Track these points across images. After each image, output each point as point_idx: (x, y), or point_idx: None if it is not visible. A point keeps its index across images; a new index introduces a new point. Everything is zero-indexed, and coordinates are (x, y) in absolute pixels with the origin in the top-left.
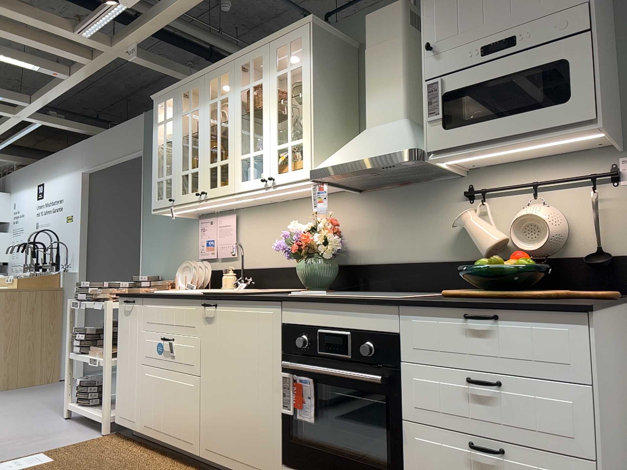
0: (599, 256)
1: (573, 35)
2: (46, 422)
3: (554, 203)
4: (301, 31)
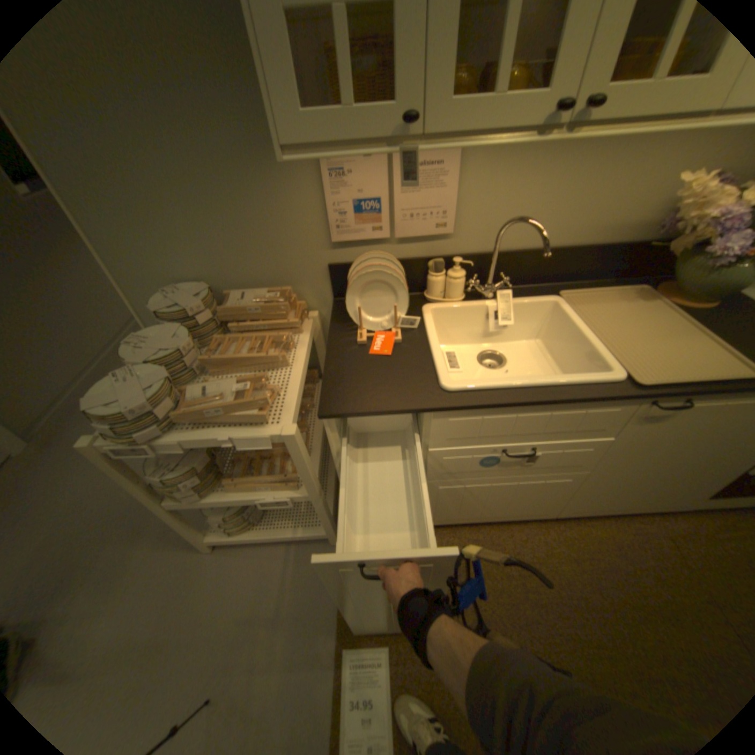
0: None
1: None
2: (193, 583)
3: None
4: None
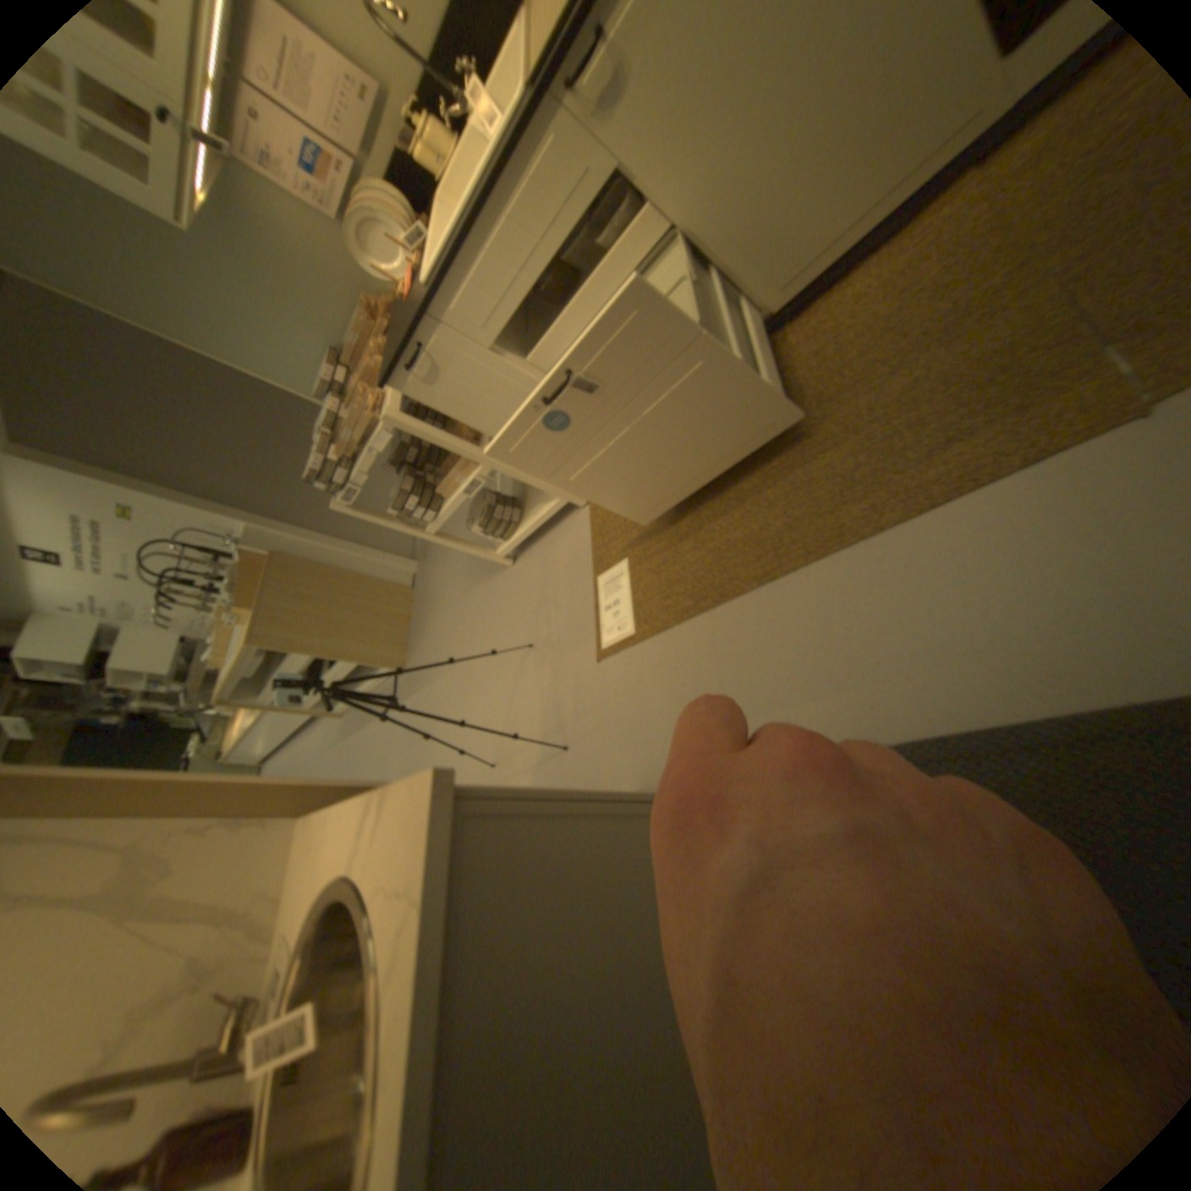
0: None
1: None
2: (511, 587)
3: None
4: None
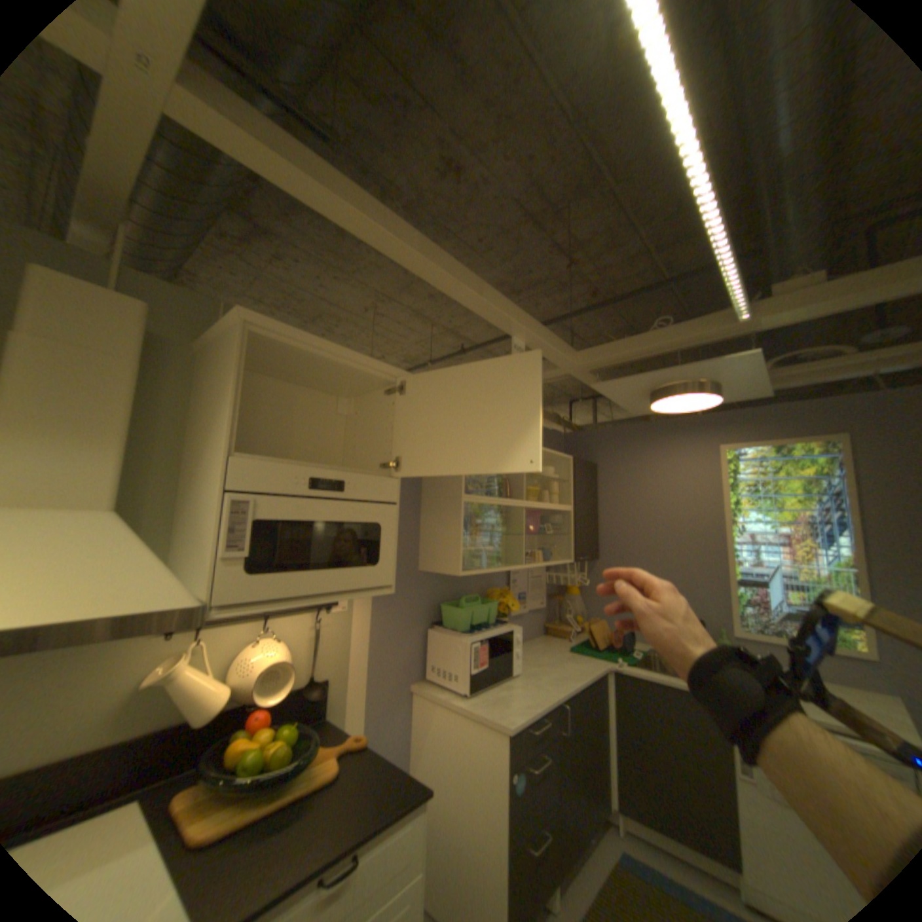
0: (312, 686)
1: (385, 502)
2: None
3: (280, 634)
4: None
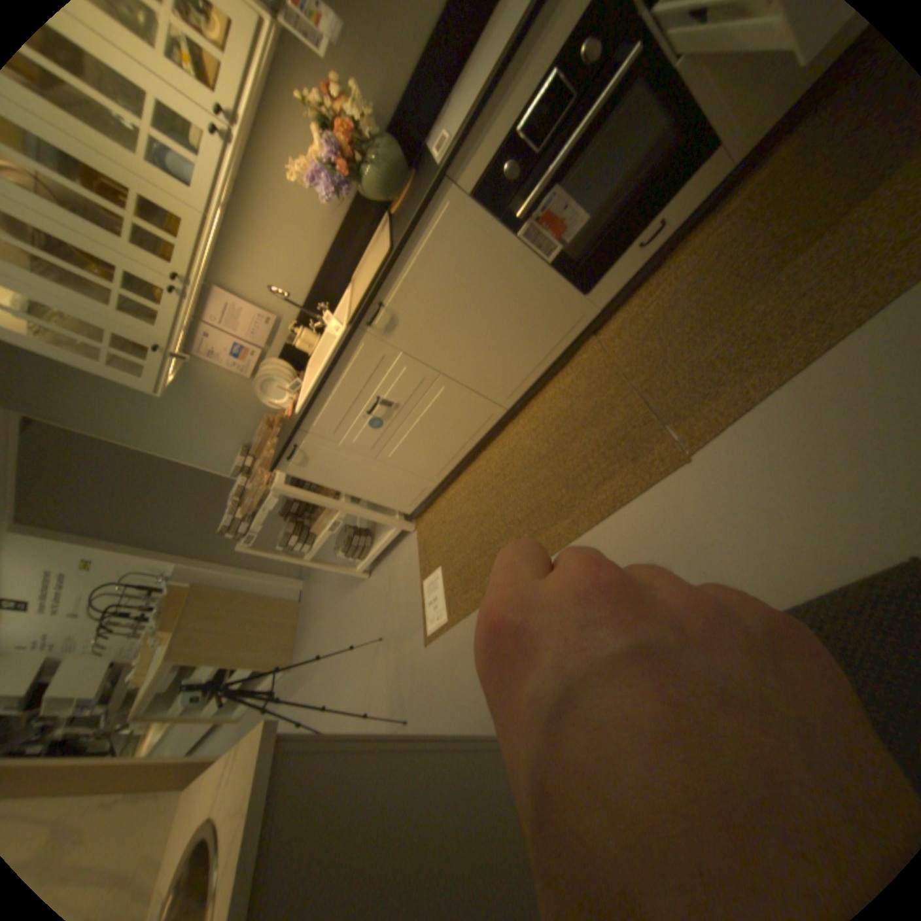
0: None
1: None
2: (369, 594)
3: None
4: None
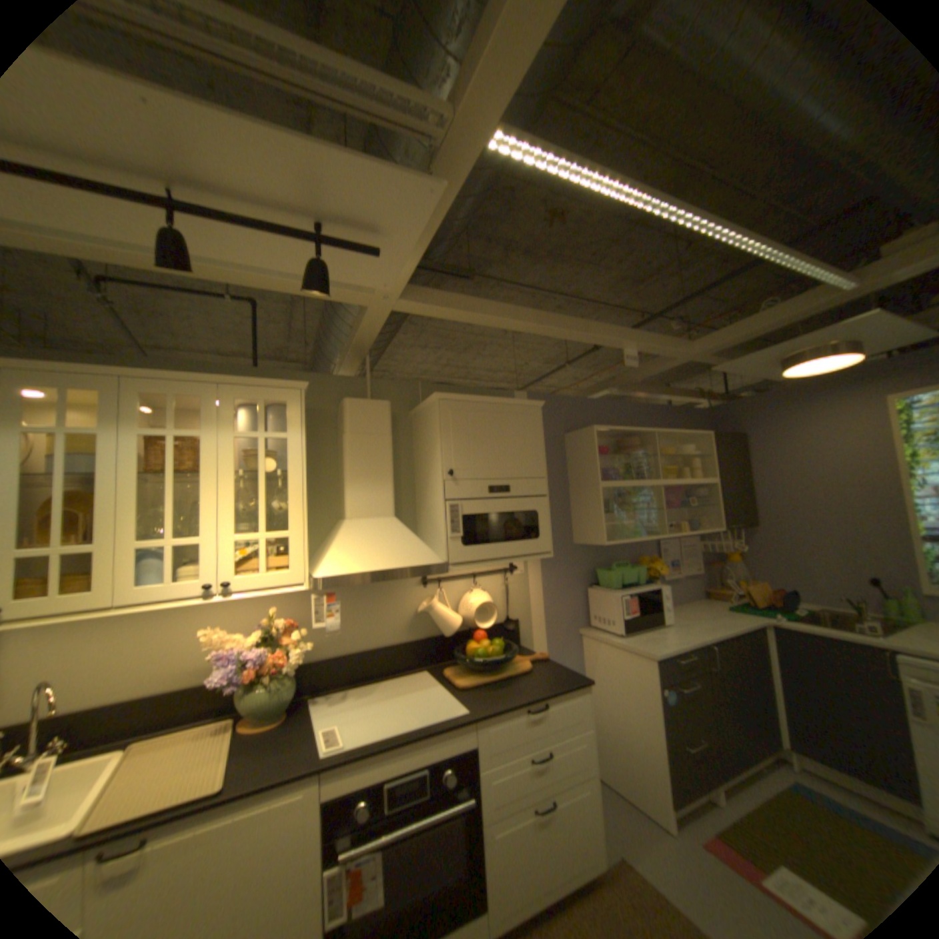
0: (508, 623)
1: (538, 496)
2: None
3: (483, 588)
4: (287, 394)
